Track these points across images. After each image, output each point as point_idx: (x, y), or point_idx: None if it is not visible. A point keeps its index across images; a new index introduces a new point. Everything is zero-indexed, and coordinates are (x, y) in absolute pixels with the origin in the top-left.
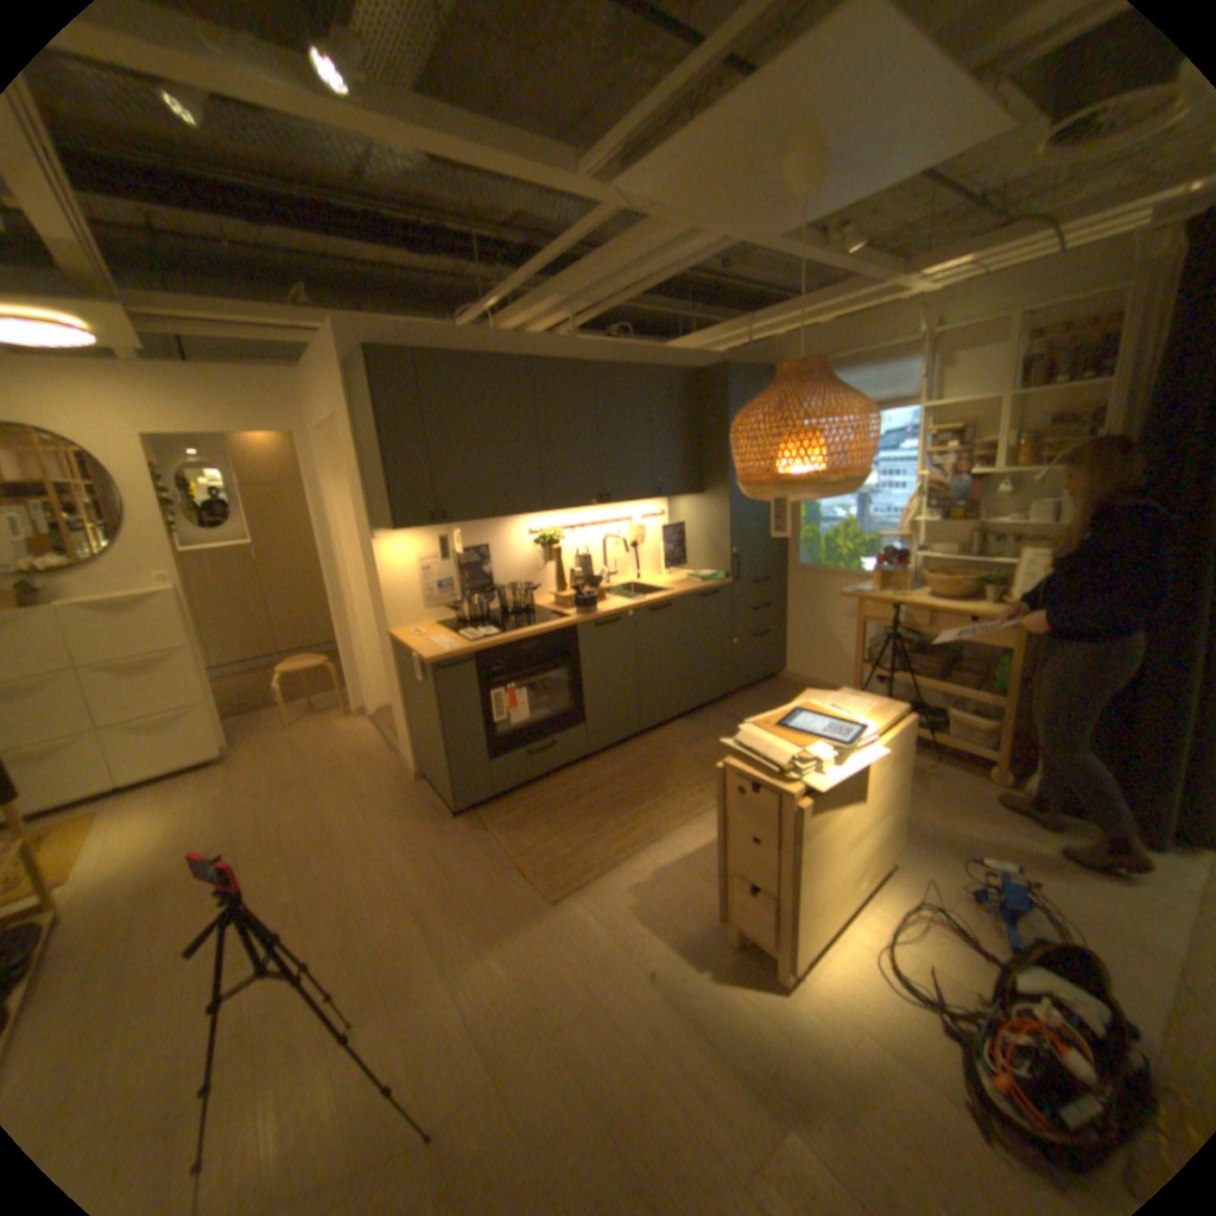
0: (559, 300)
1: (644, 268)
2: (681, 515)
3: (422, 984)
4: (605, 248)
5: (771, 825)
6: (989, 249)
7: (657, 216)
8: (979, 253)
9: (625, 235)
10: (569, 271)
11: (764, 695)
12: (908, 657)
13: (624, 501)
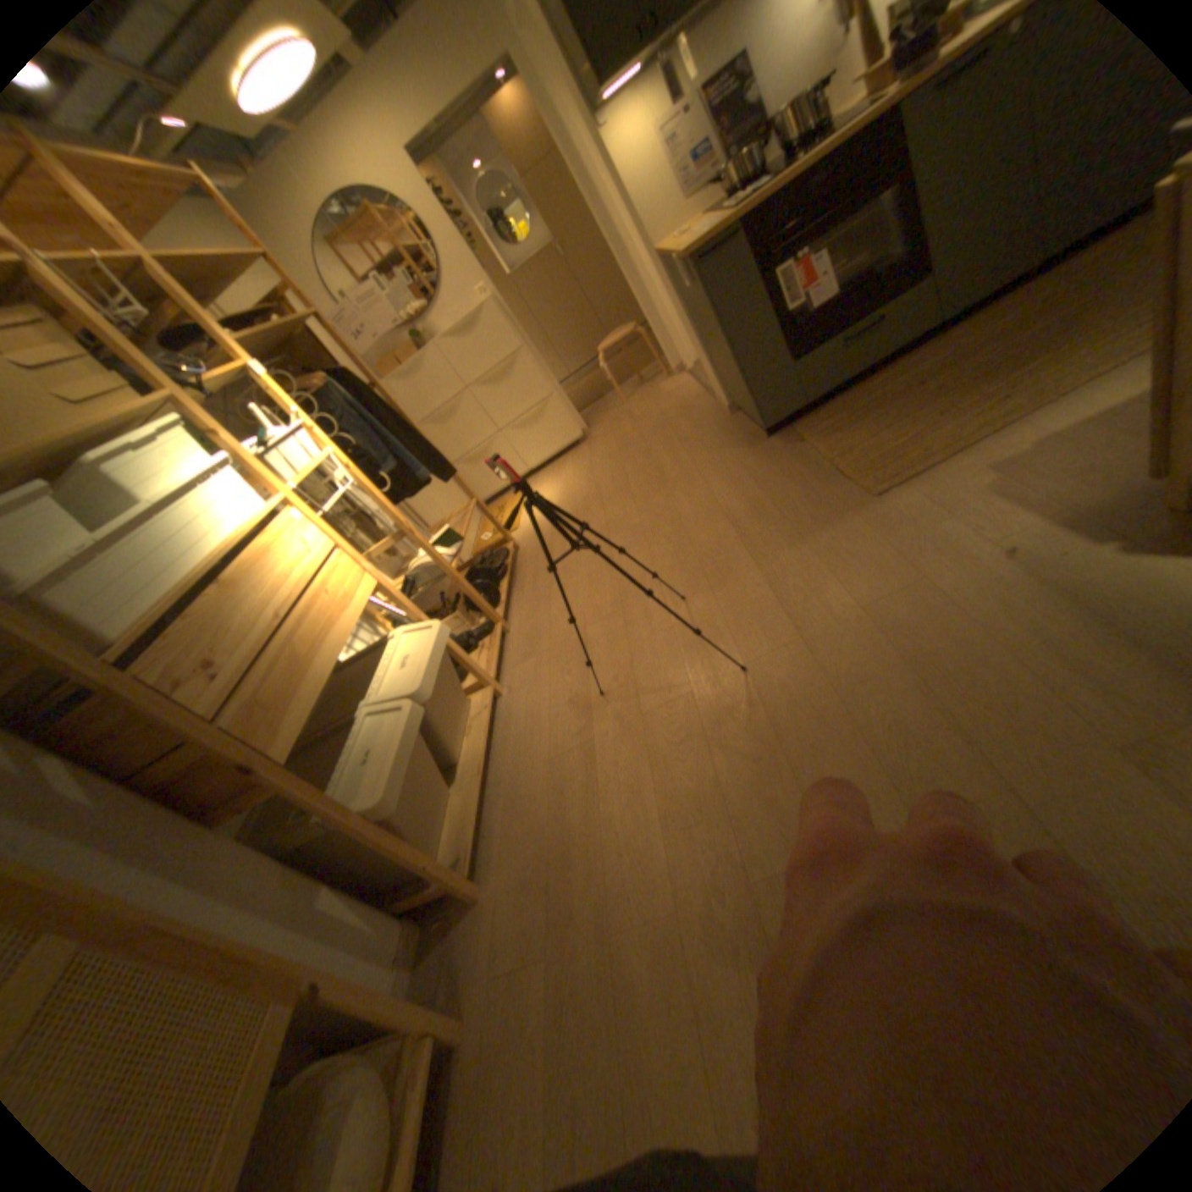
0: None
1: None
2: None
3: (738, 568)
4: None
5: None
6: None
7: None
8: None
9: None
10: None
11: None
12: None
13: None
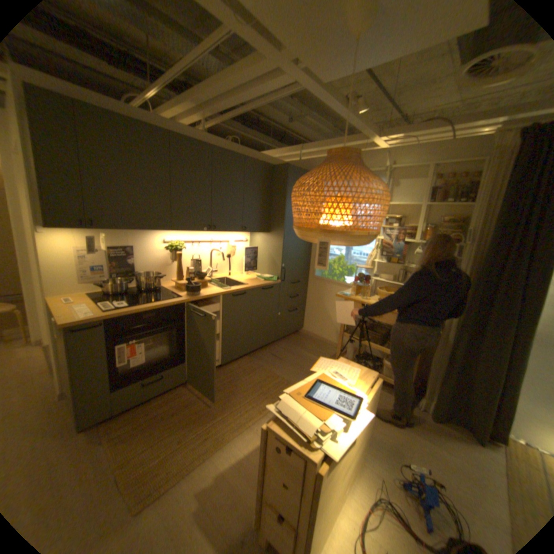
0: (196, 107)
1: (247, 93)
2: (257, 243)
3: None
4: (224, 72)
5: (298, 481)
6: (420, 132)
7: (257, 54)
8: (415, 133)
9: (237, 65)
10: (201, 85)
11: (291, 343)
12: (366, 331)
13: (225, 231)
